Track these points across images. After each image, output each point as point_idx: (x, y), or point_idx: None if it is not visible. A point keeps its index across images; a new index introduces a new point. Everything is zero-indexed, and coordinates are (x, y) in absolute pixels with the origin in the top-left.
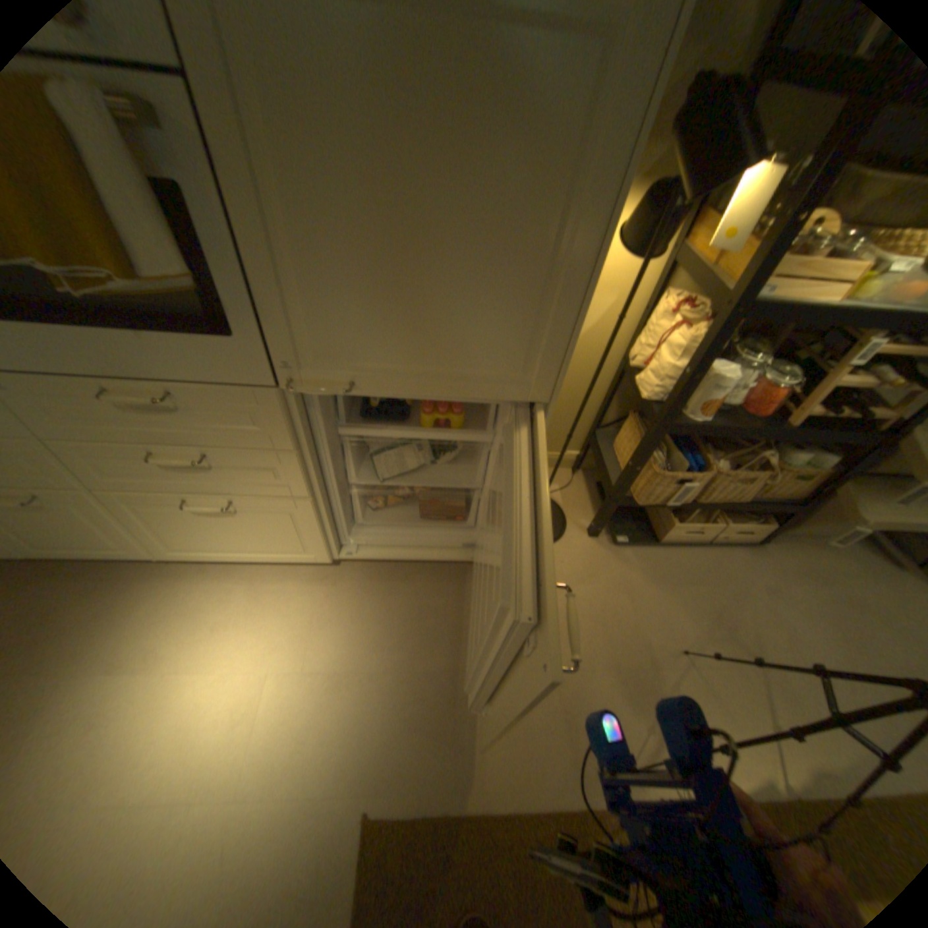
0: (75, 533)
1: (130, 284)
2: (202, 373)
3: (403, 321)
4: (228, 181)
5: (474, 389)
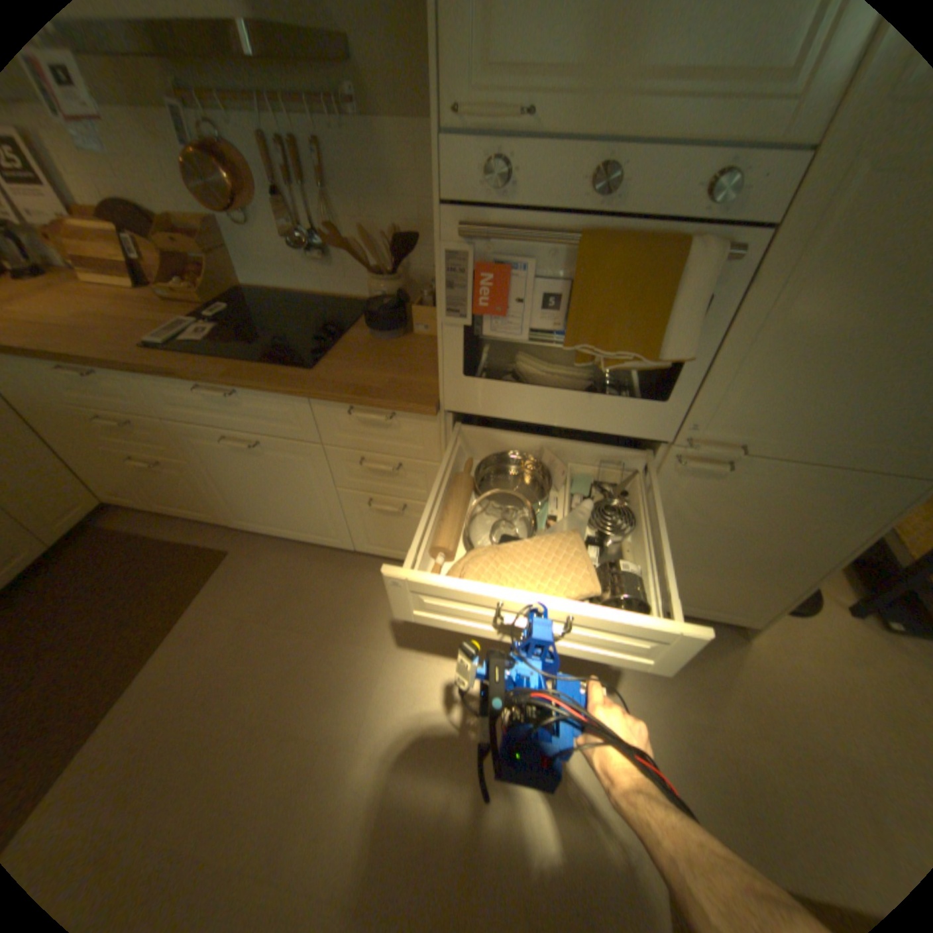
0: (408, 537)
1: (606, 360)
2: (619, 428)
3: (836, 400)
4: (760, 295)
5: (865, 461)
